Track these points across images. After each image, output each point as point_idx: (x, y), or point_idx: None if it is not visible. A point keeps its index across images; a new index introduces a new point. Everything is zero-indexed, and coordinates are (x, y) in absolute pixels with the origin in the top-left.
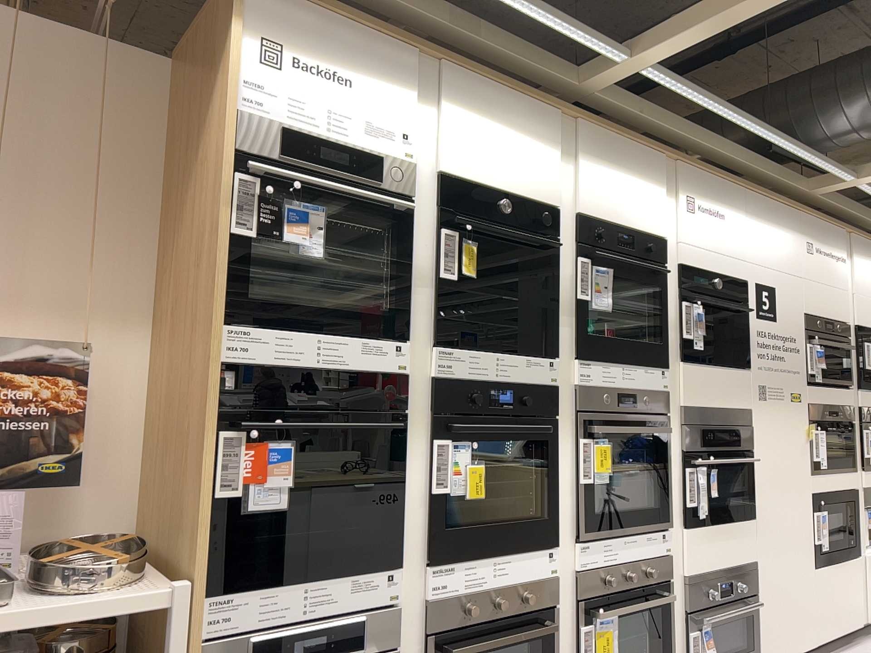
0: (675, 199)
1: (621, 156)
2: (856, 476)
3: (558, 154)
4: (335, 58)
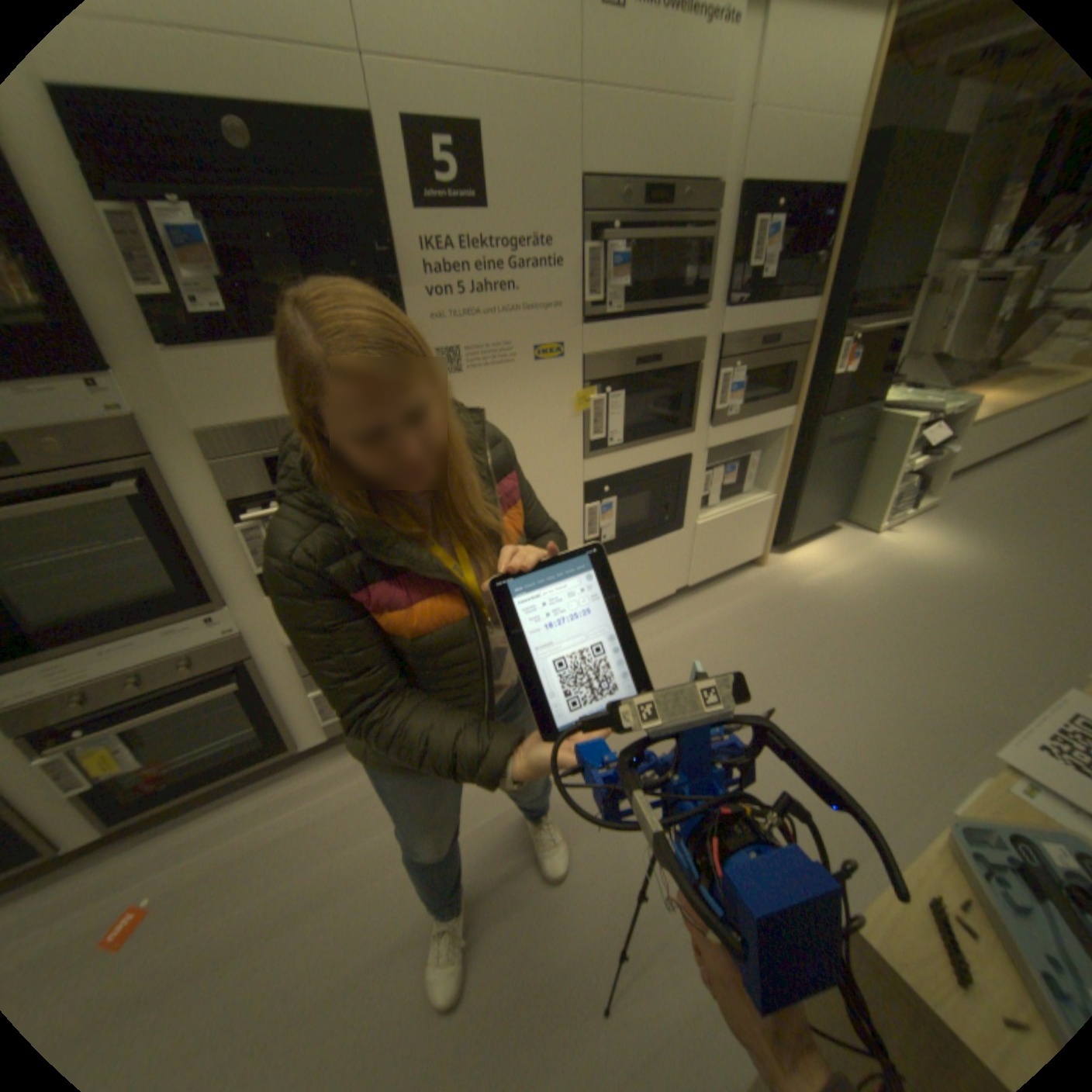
0: None
1: None
2: (696, 439)
3: None
4: None
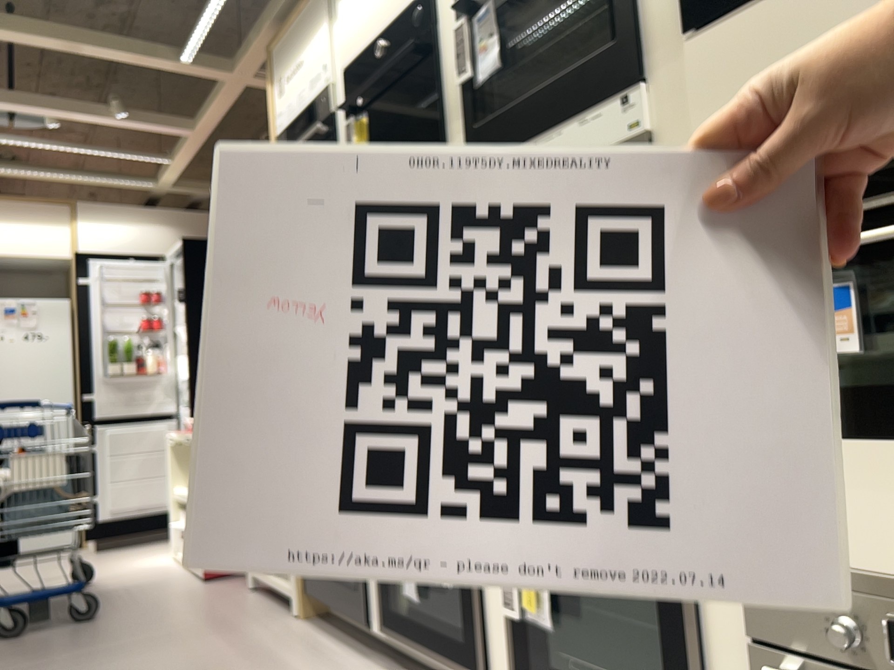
0: None
1: None
2: None
3: None
4: (295, 53)
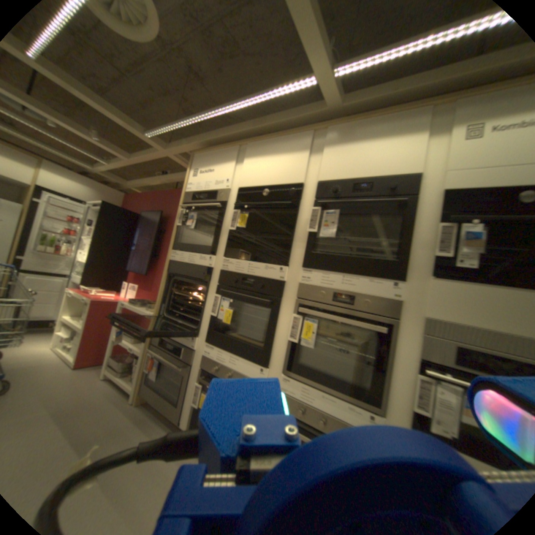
0: (449, 134)
1: (367, 130)
2: None
3: (306, 154)
4: (210, 164)
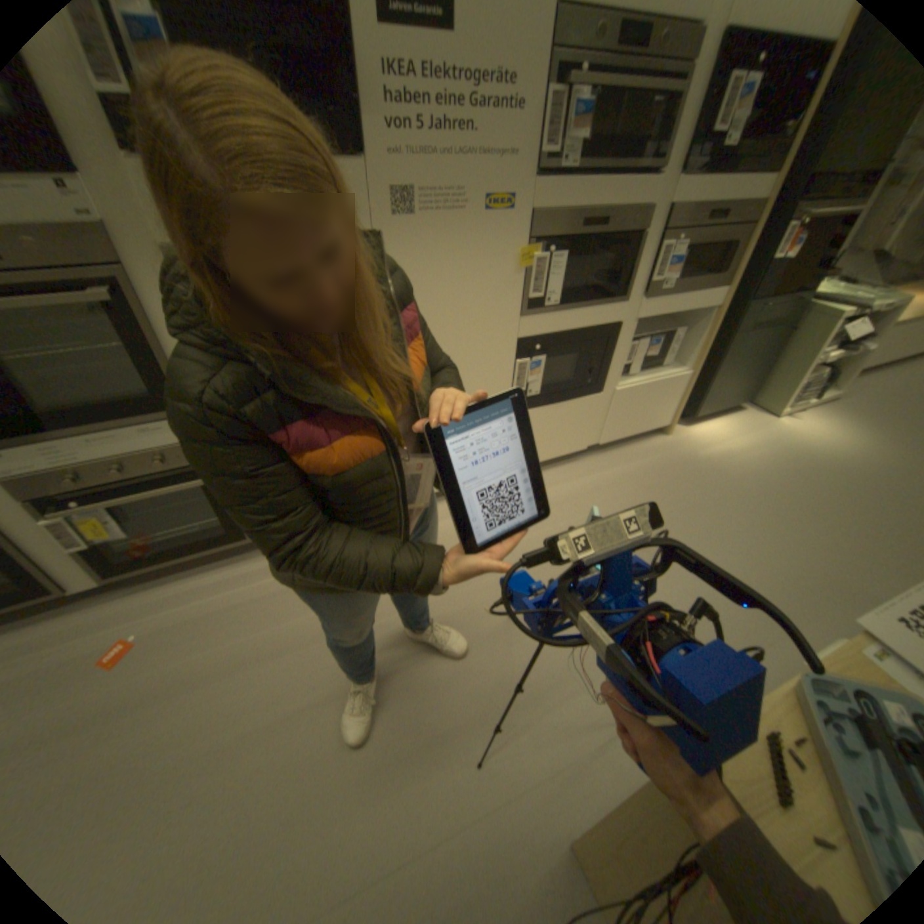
0: None
1: None
2: (629, 308)
3: None
4: None
